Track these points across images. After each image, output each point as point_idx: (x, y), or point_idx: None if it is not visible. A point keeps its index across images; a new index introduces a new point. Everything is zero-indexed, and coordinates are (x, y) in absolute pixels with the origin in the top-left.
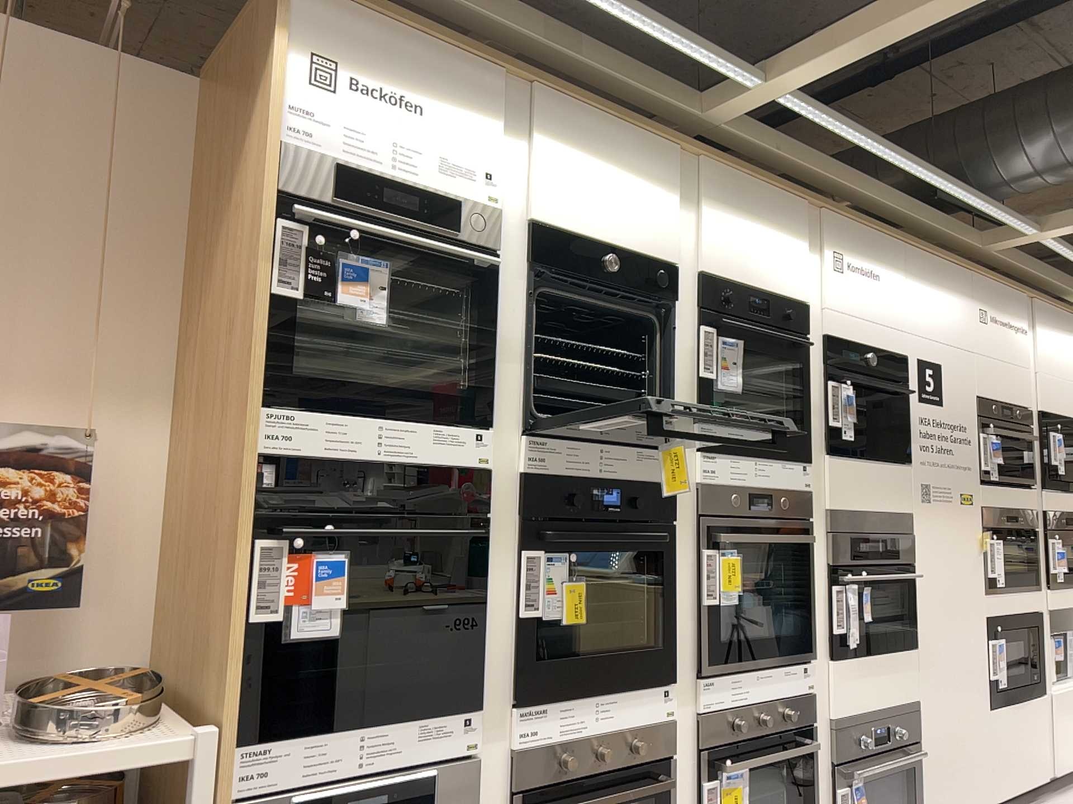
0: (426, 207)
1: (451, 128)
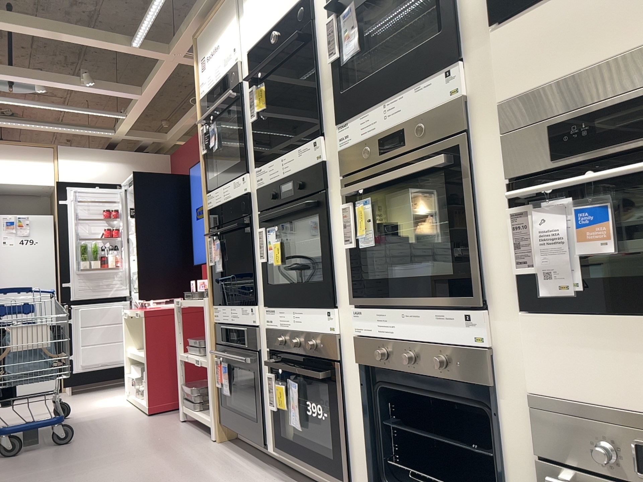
0: (219, 86)
1: (222, 39)
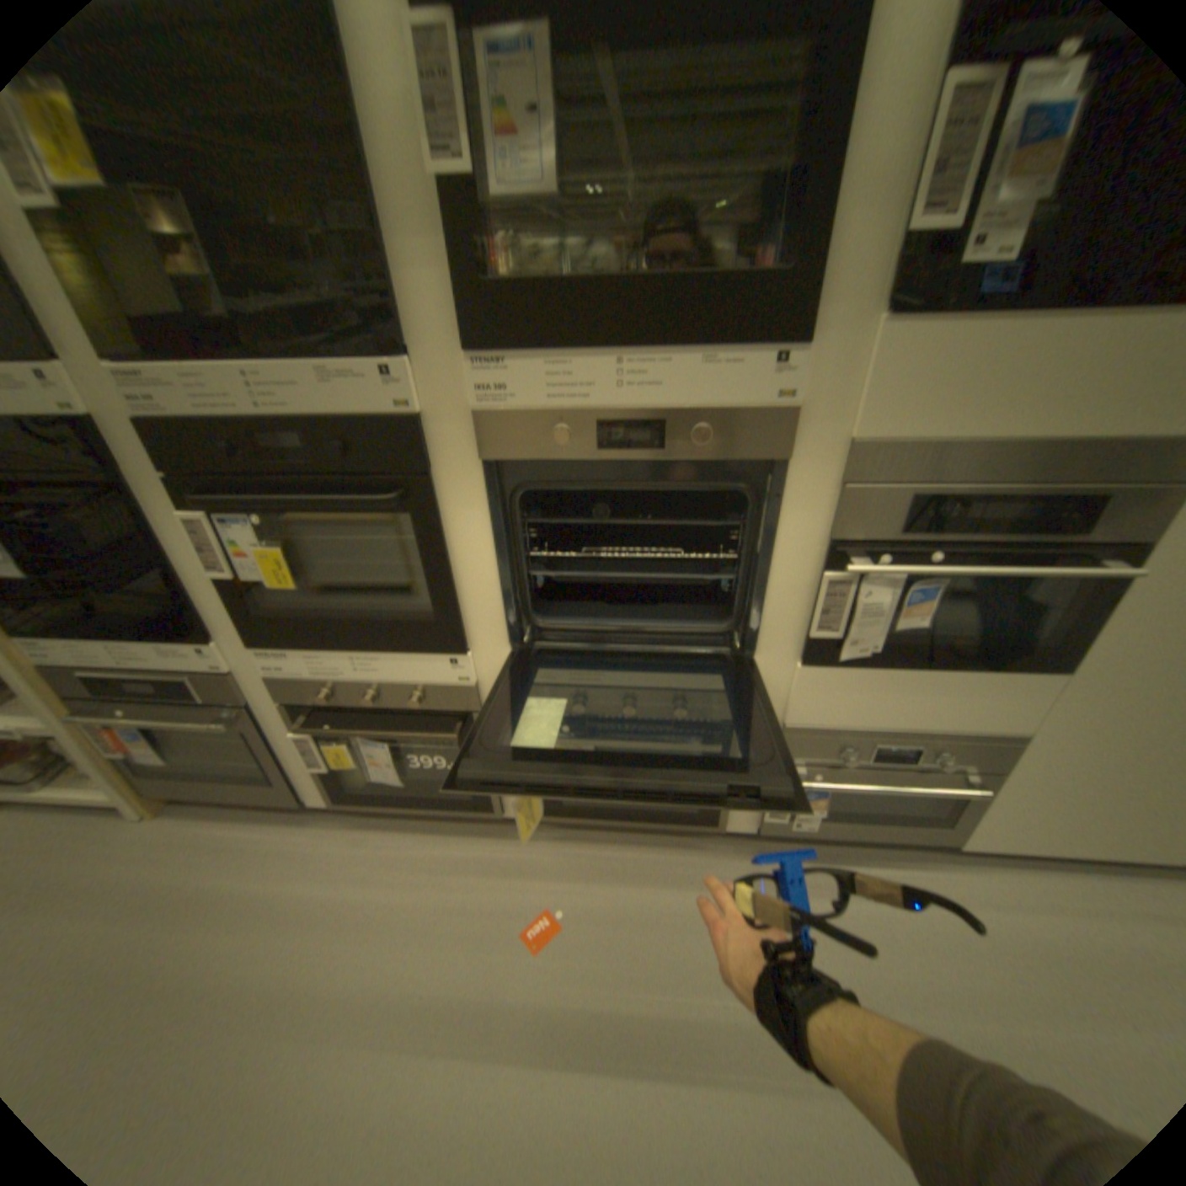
0: None
1: None
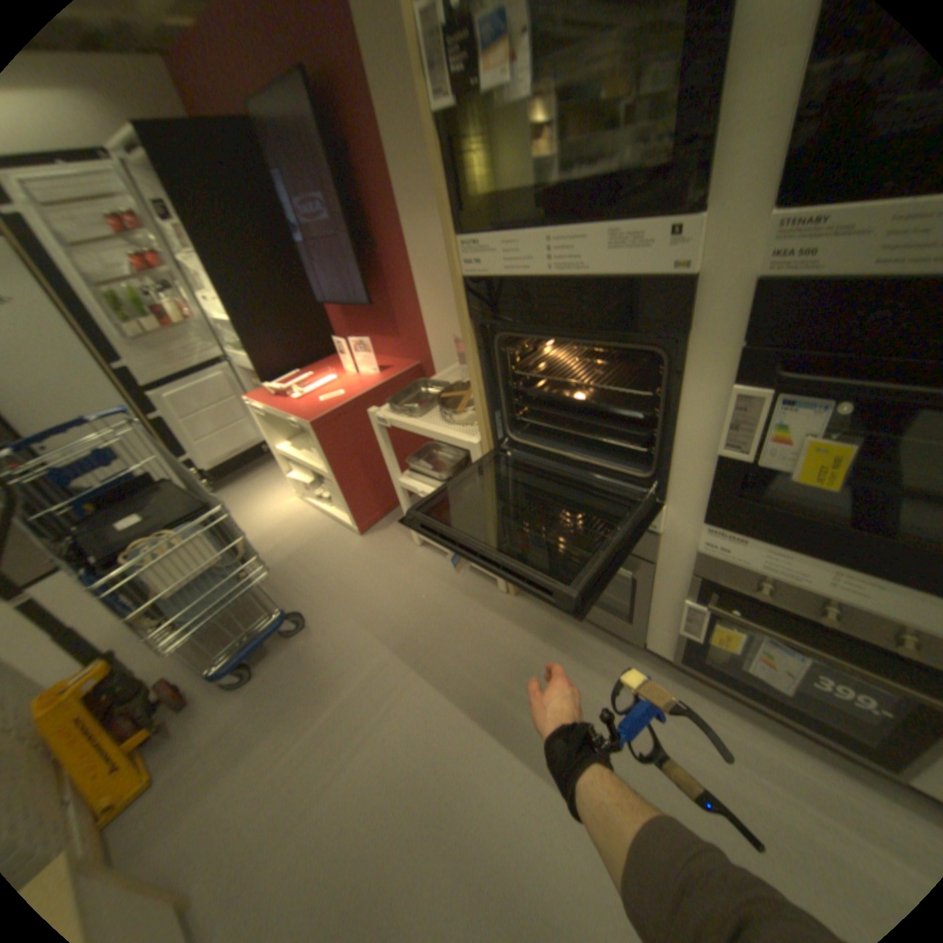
0: None
1: None
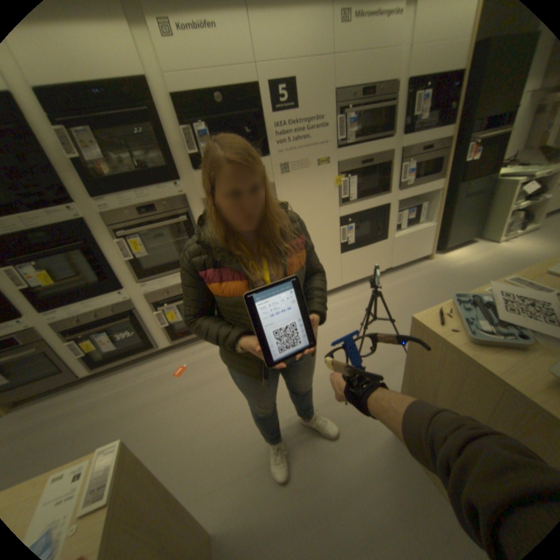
0: None
1: None
